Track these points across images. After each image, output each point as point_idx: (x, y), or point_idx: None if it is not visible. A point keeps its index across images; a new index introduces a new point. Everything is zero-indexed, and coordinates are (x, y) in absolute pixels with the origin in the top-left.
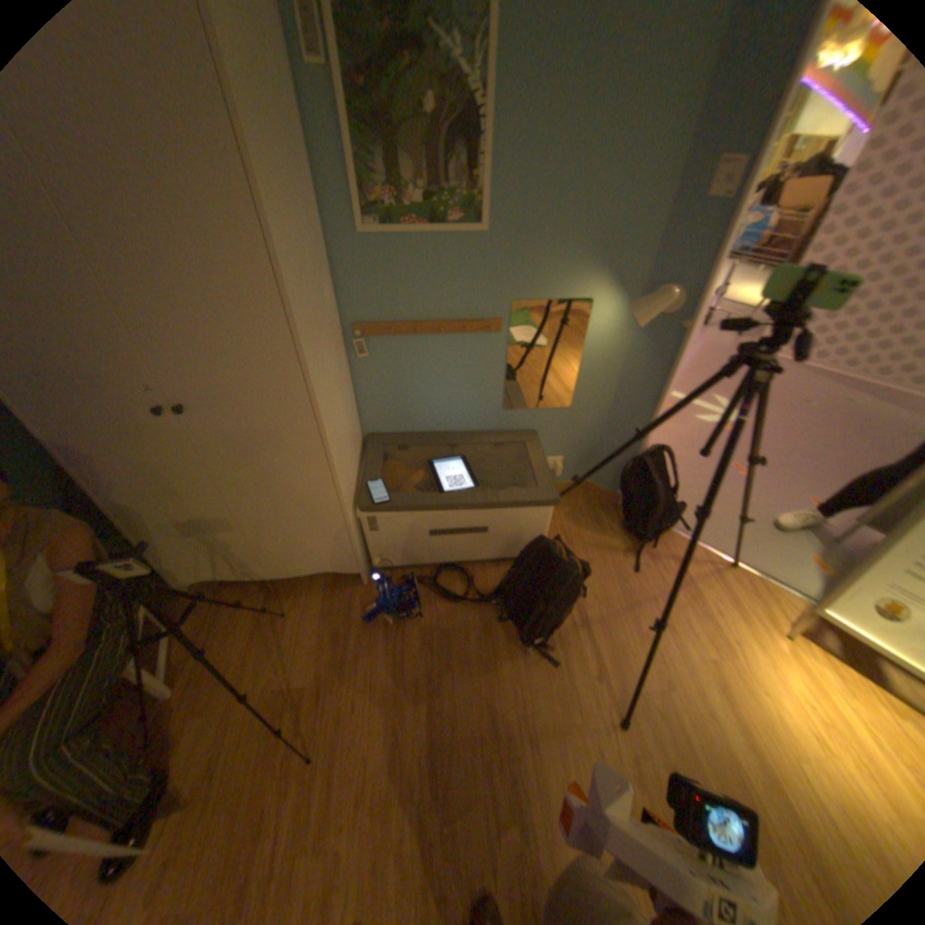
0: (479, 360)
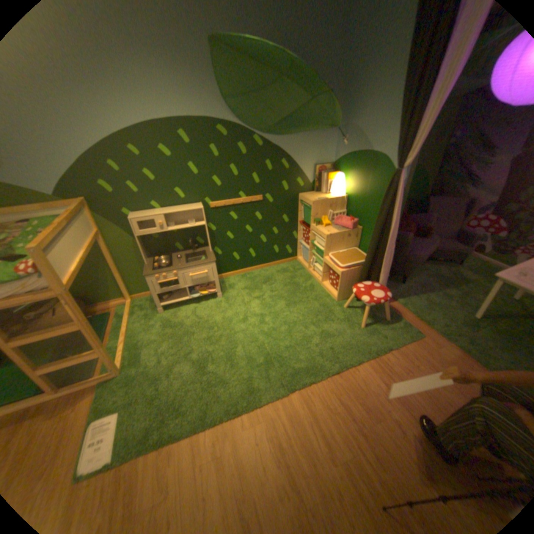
0: None
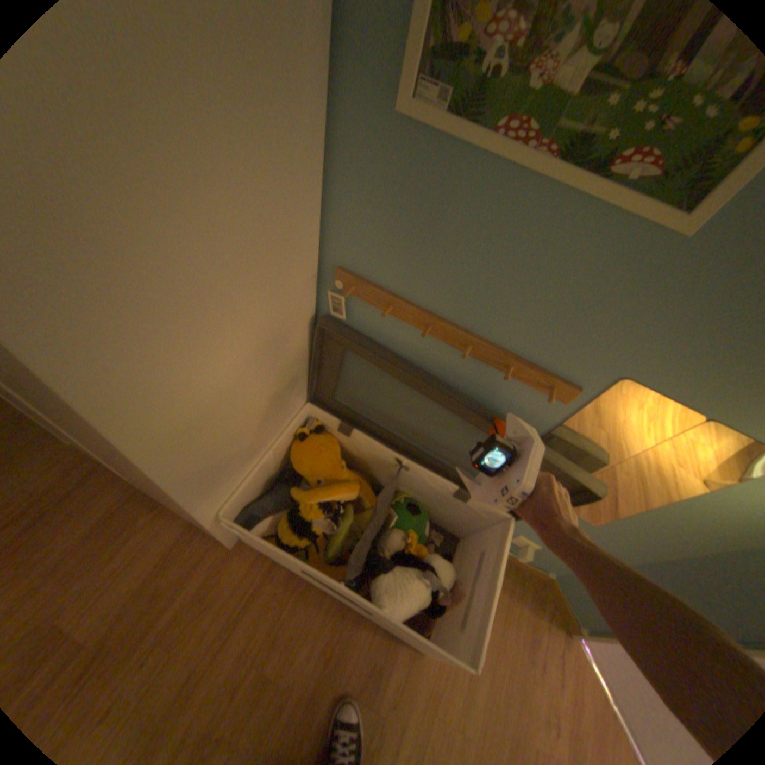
0: (507, 412)
